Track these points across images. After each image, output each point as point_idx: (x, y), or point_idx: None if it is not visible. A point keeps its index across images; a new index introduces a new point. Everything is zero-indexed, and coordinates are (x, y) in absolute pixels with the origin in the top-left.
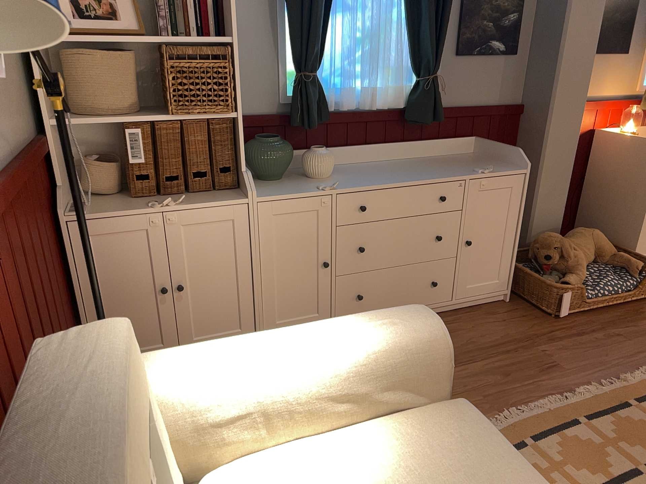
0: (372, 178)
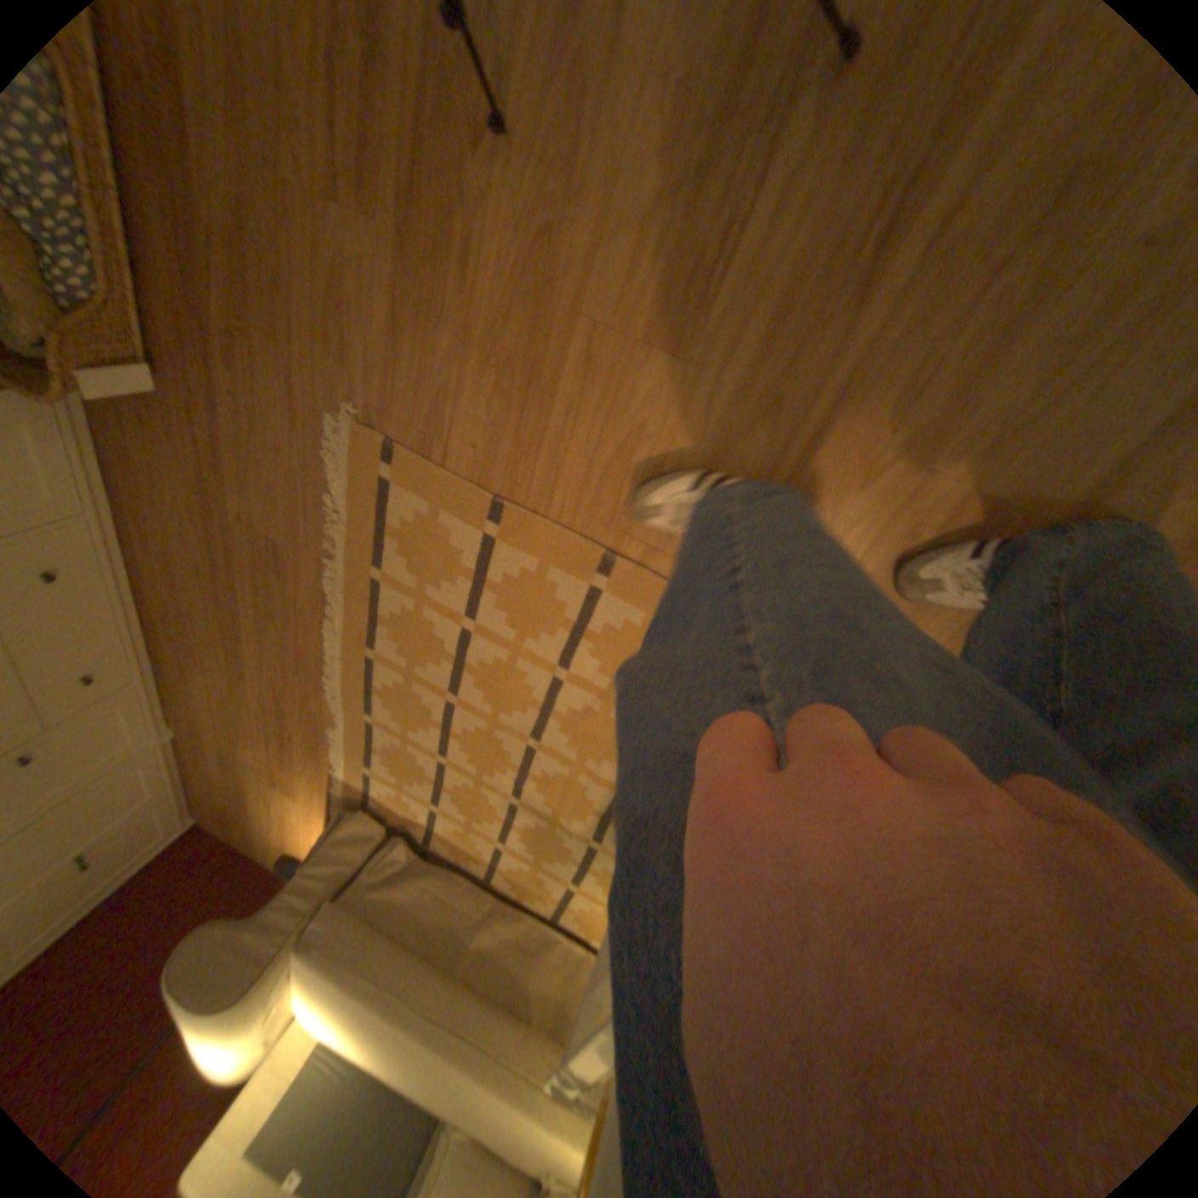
0: None
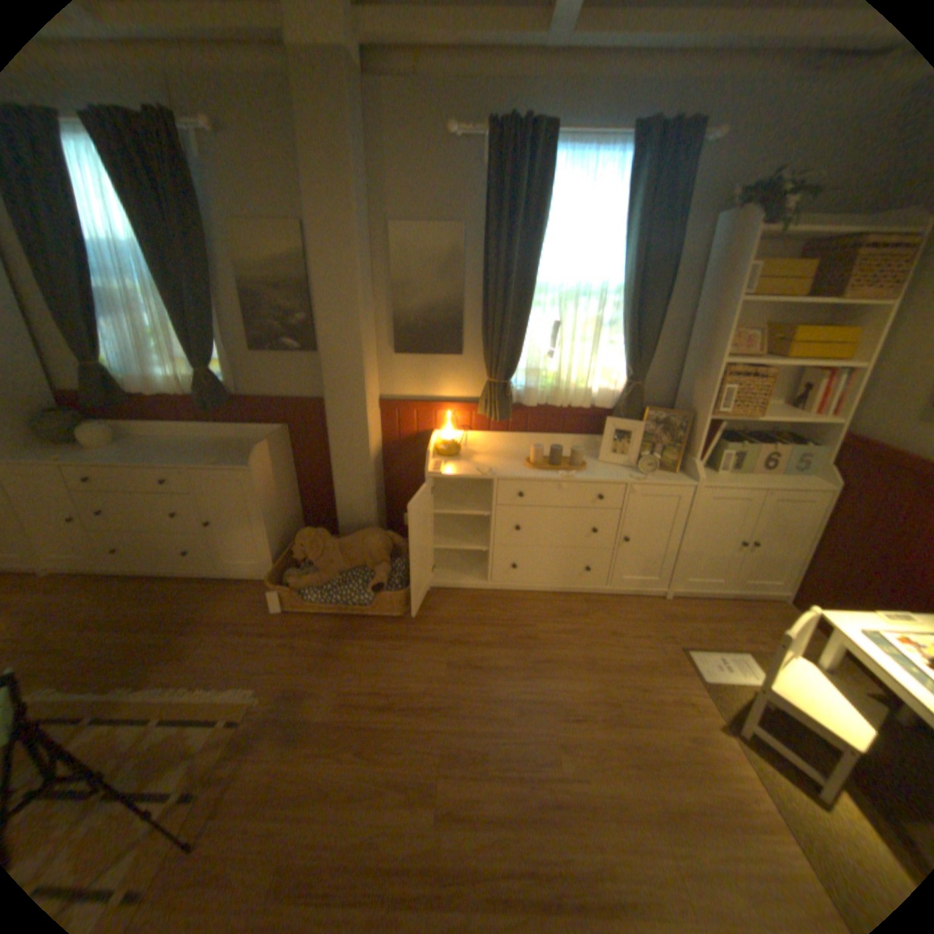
0: (116, 455)
